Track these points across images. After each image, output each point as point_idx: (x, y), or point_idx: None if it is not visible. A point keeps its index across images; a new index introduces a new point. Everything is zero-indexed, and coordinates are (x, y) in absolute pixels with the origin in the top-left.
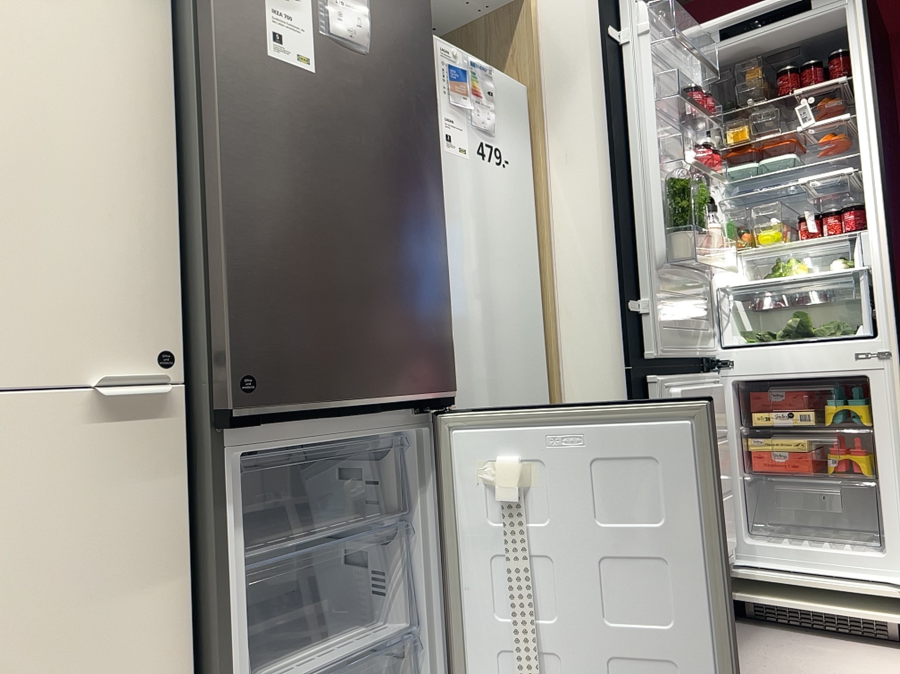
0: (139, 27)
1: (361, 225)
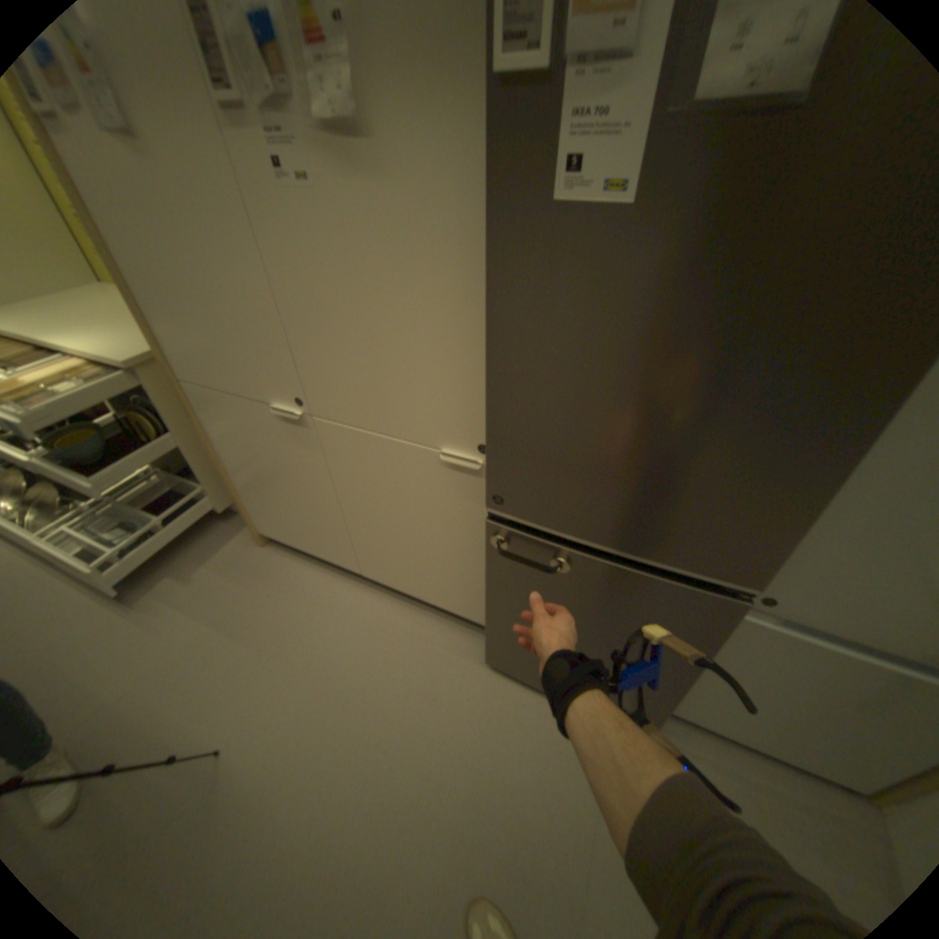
0: (471, 162)
1: (659, 408)
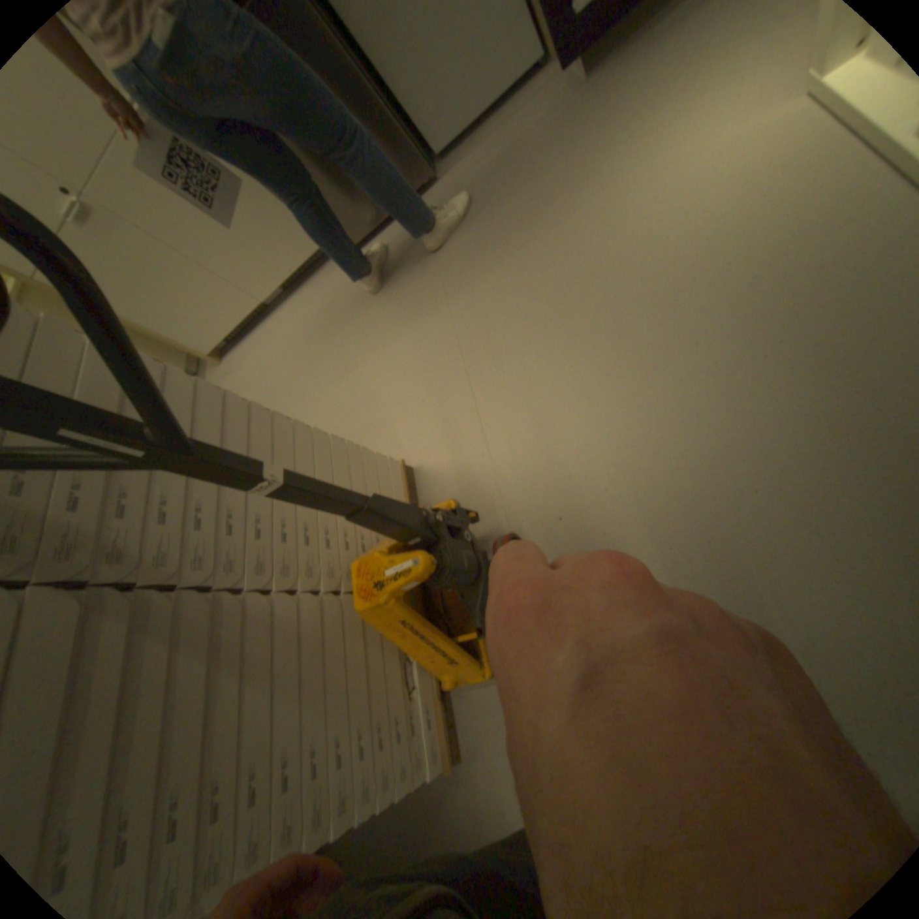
0: None
1: None
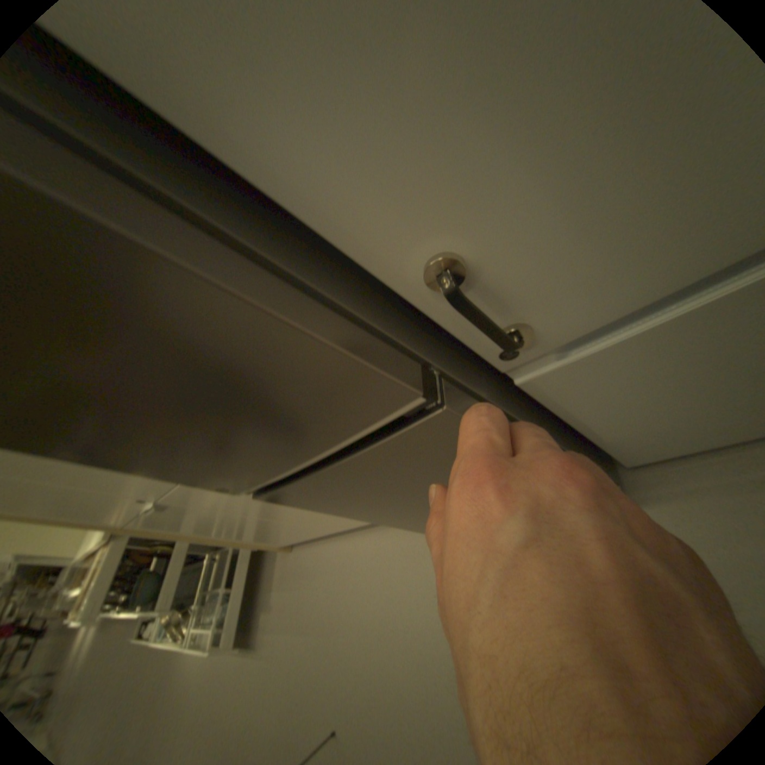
0: None
1: (57, 384)
